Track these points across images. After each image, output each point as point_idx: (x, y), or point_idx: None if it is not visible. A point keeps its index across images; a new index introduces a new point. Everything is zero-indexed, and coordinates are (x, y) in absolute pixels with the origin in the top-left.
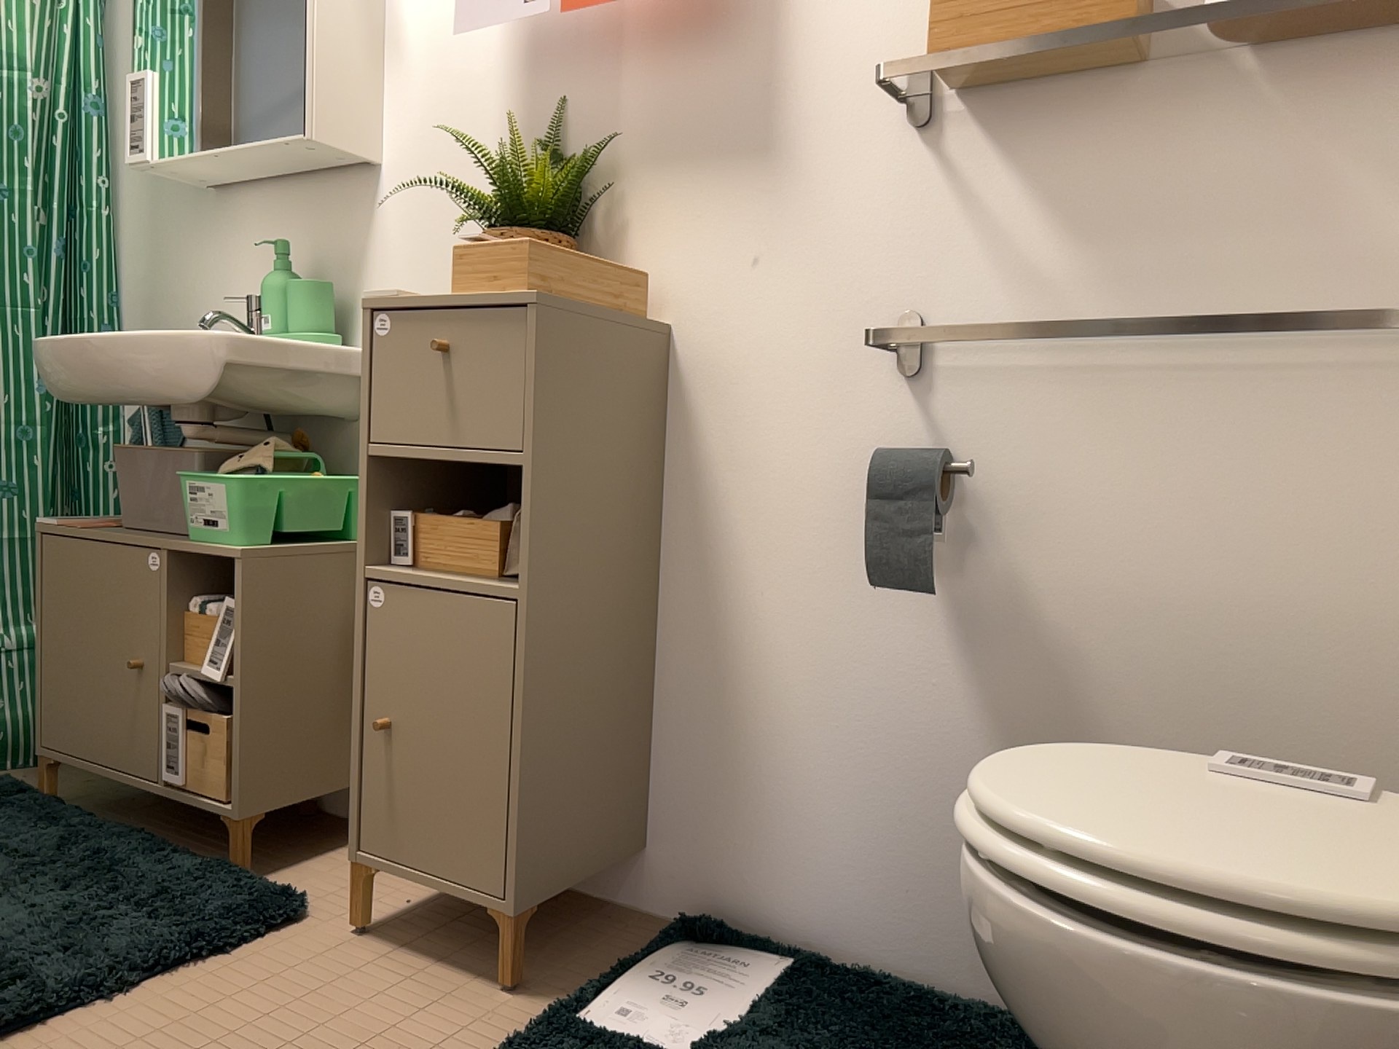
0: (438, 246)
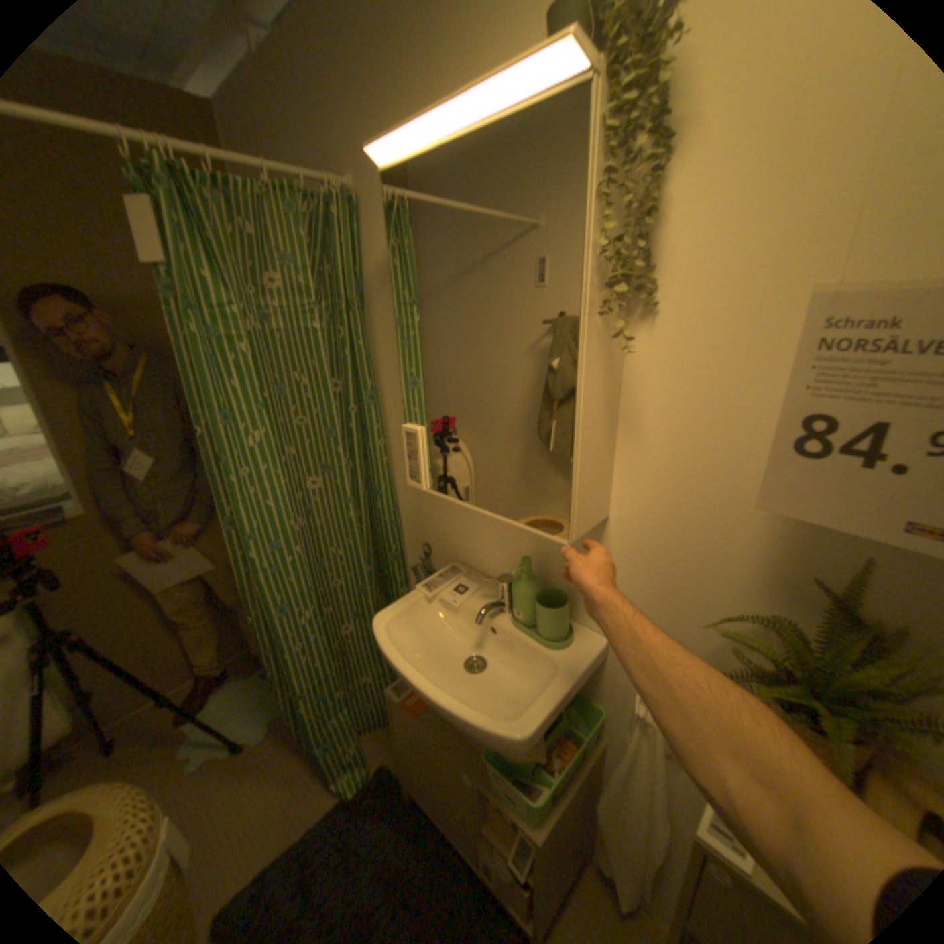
0: (668, 599)
